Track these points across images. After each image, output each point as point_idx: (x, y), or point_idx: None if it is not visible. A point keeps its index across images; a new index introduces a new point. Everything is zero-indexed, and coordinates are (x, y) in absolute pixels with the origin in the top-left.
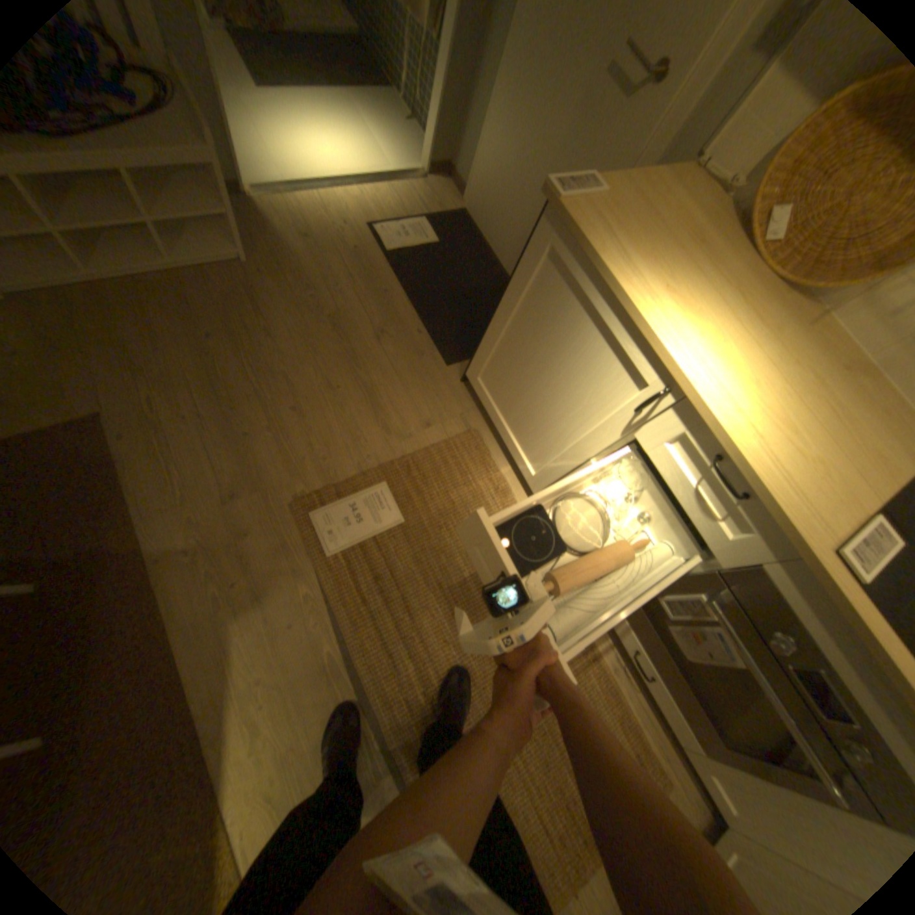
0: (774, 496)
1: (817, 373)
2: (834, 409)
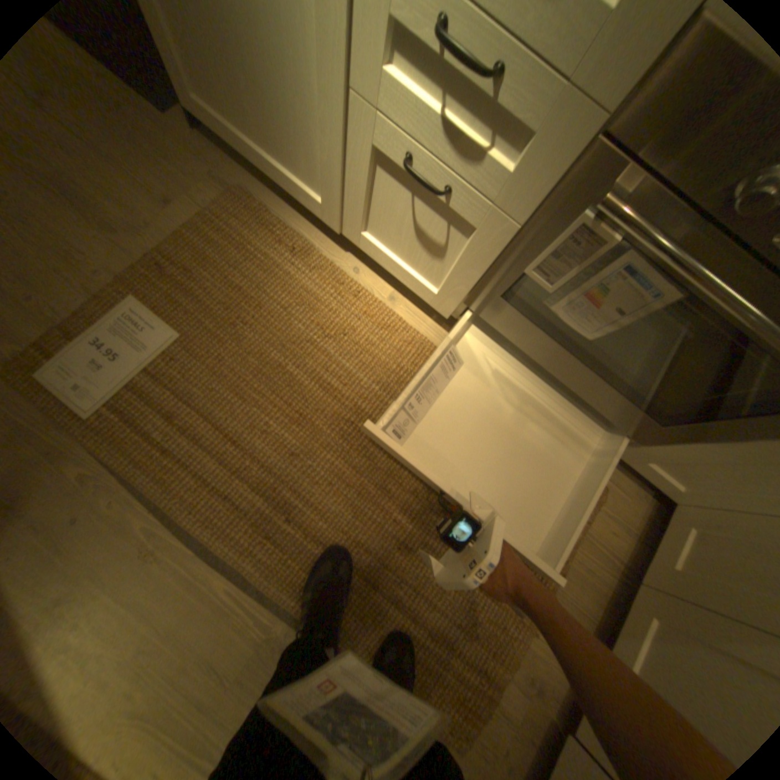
0: None
1: None
2: None
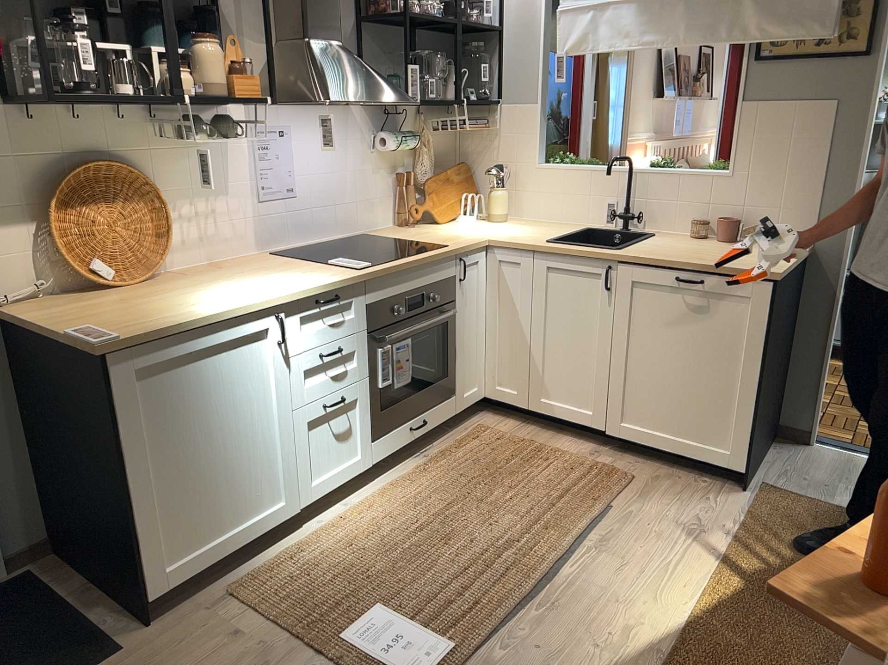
0: (339, 280)
1: (233, 274)
2: (259, 271)
